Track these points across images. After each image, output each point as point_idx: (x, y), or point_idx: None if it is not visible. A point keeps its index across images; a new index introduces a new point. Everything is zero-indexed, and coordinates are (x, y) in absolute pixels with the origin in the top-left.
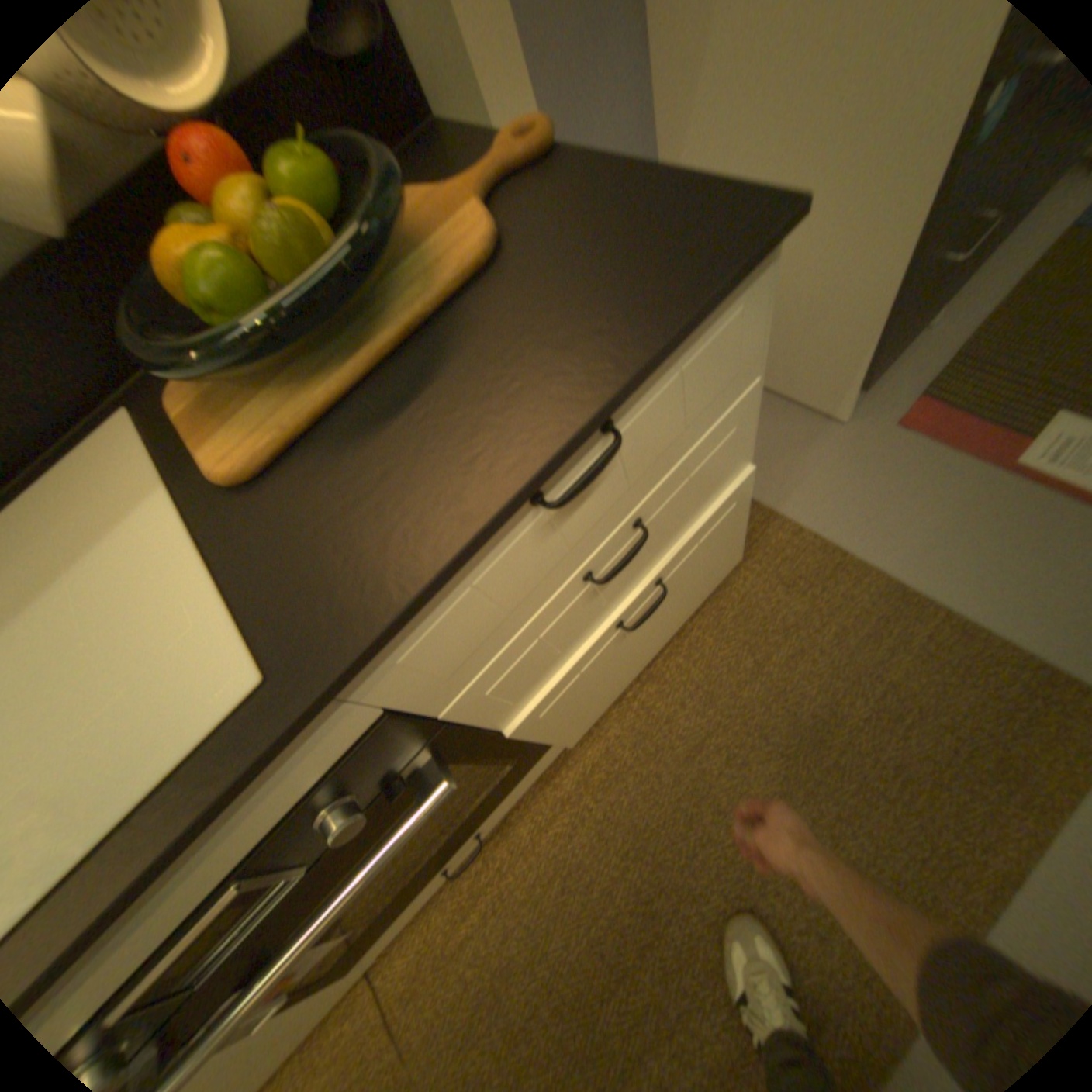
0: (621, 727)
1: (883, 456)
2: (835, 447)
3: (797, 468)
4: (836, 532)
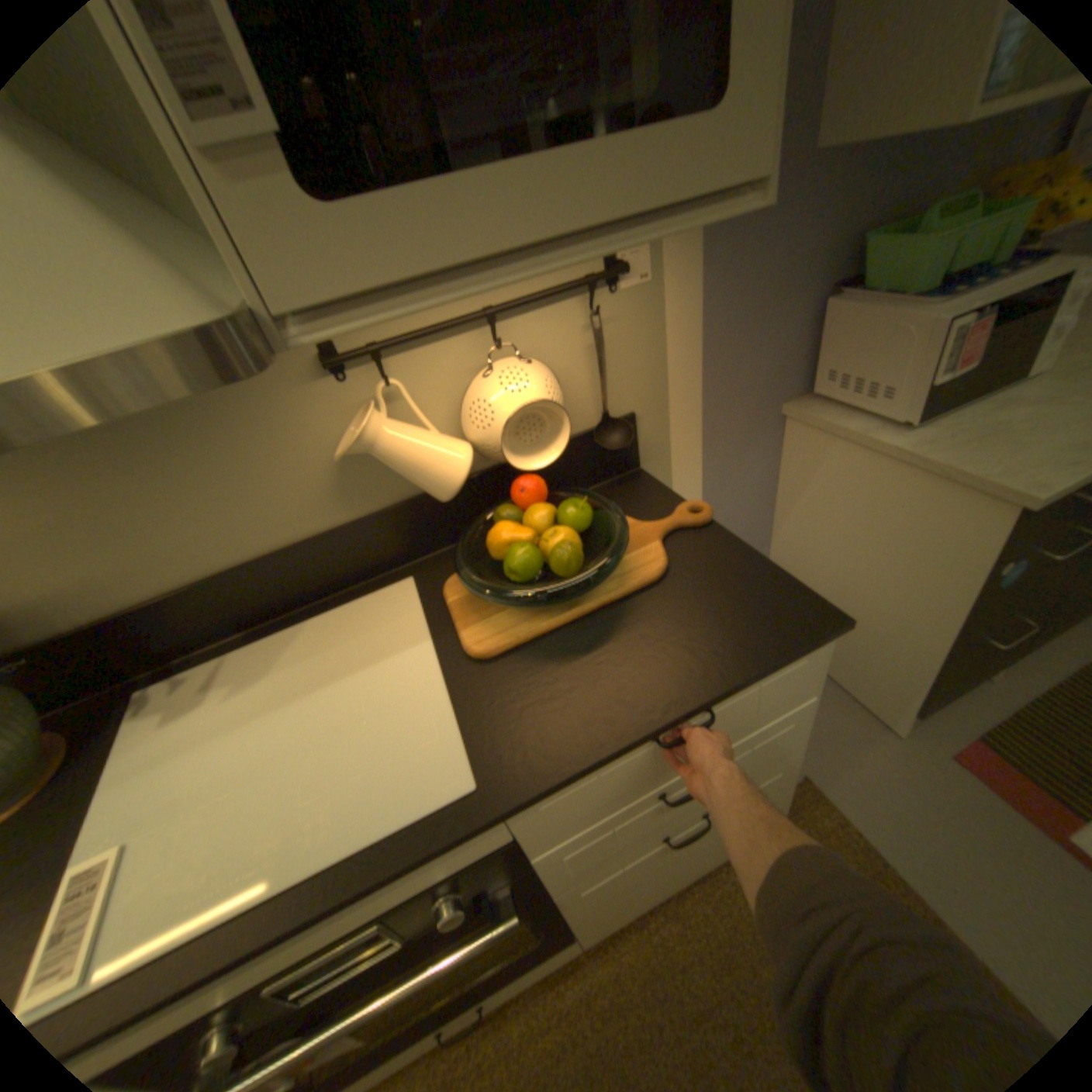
0: (636, 959)
1: (936, 785)
2: (890, 759)
3: (852, 765)
4: (881, 842)
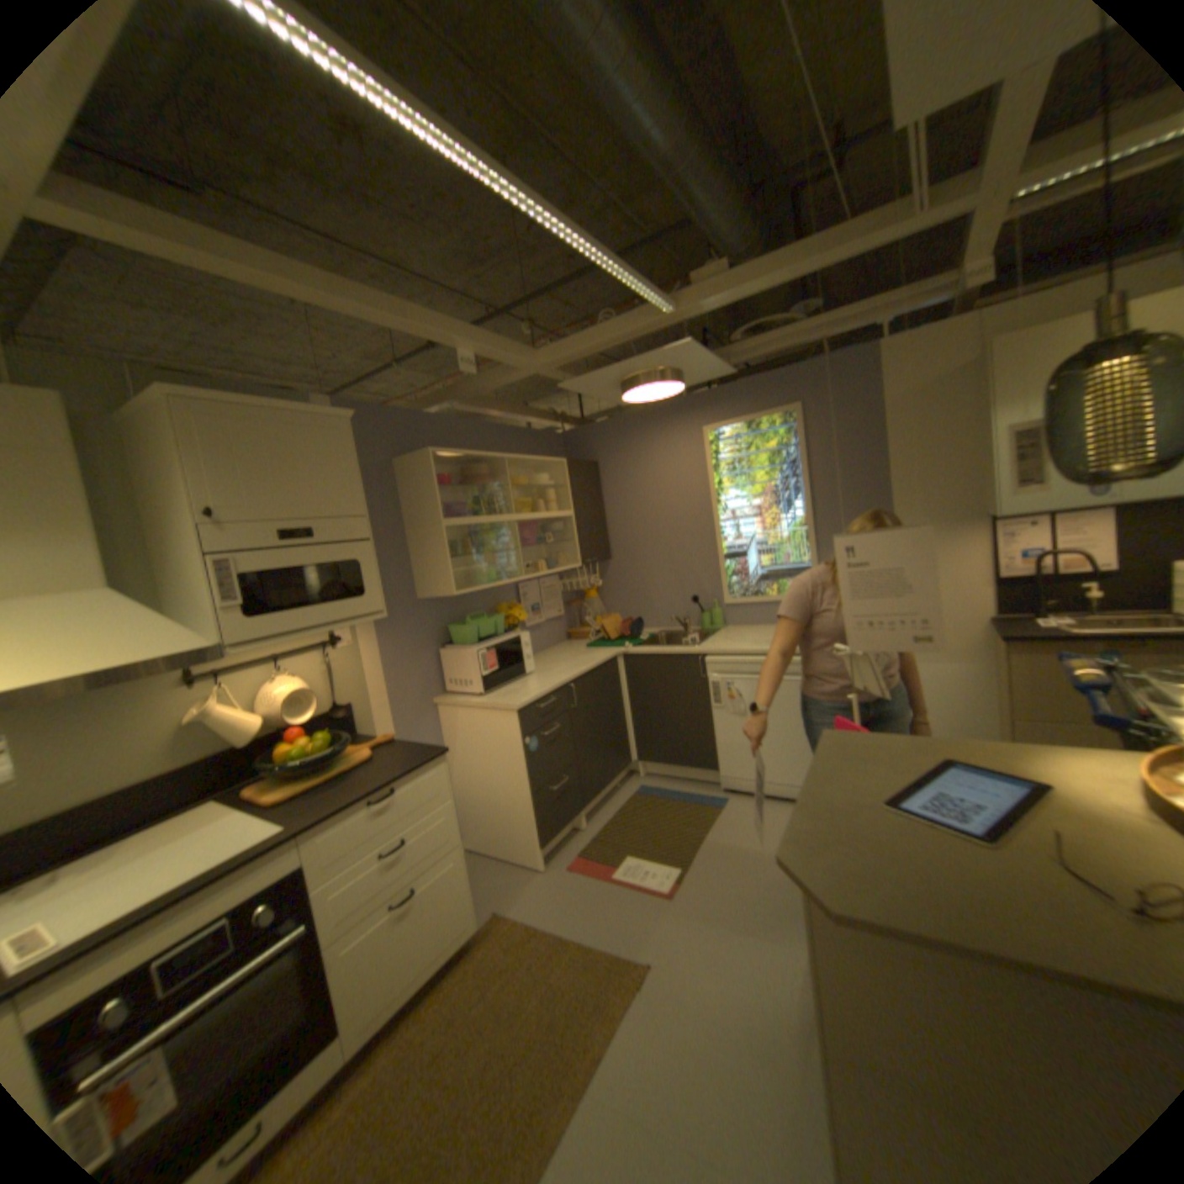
0: (387, 1060)
1: (558, 885)
2: (537, 885)
3: (518, 897)
4: (533, 922)
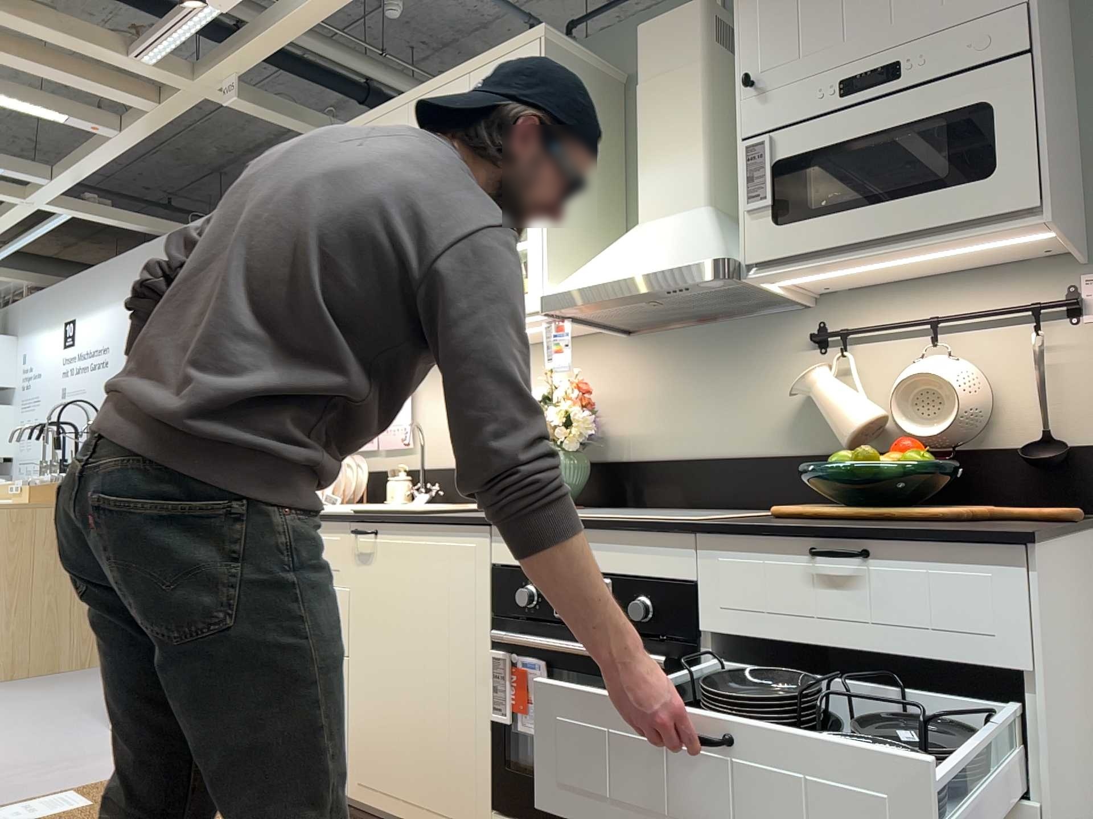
0: None
1: None
2: None
3: None
4: None
